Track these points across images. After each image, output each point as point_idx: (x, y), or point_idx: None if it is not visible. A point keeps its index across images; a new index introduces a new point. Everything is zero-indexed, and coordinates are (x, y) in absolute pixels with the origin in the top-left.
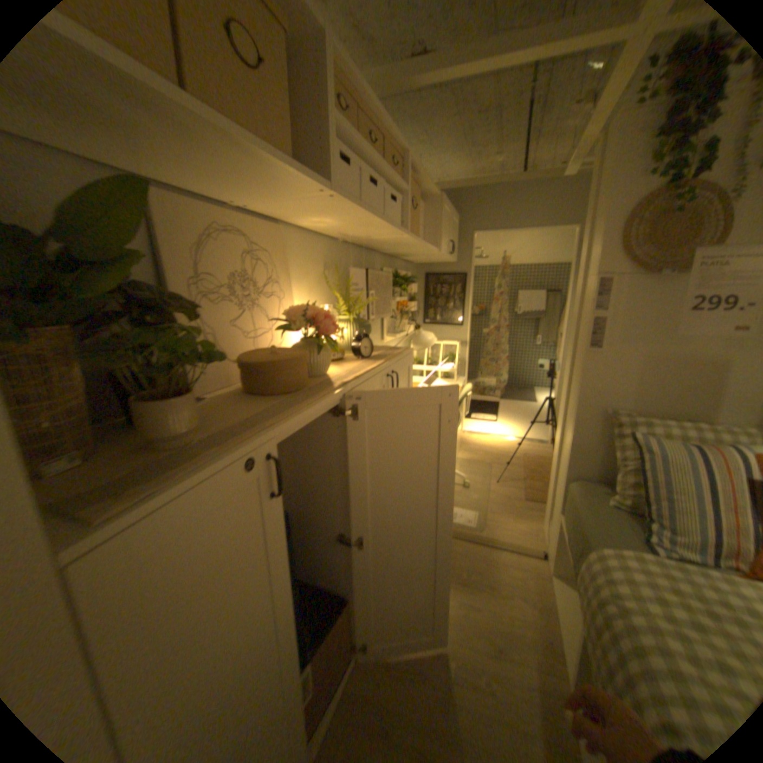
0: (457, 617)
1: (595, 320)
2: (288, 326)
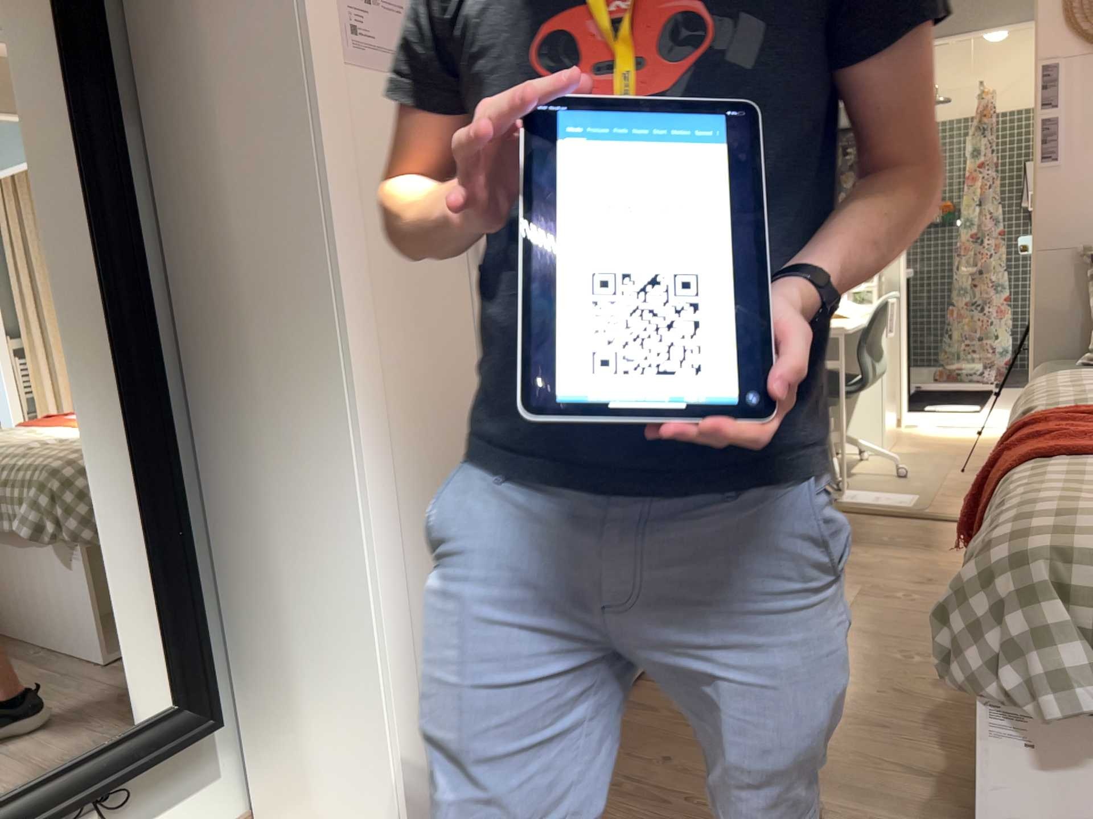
0: (872, 563)
1: (1043, 124)
2: None
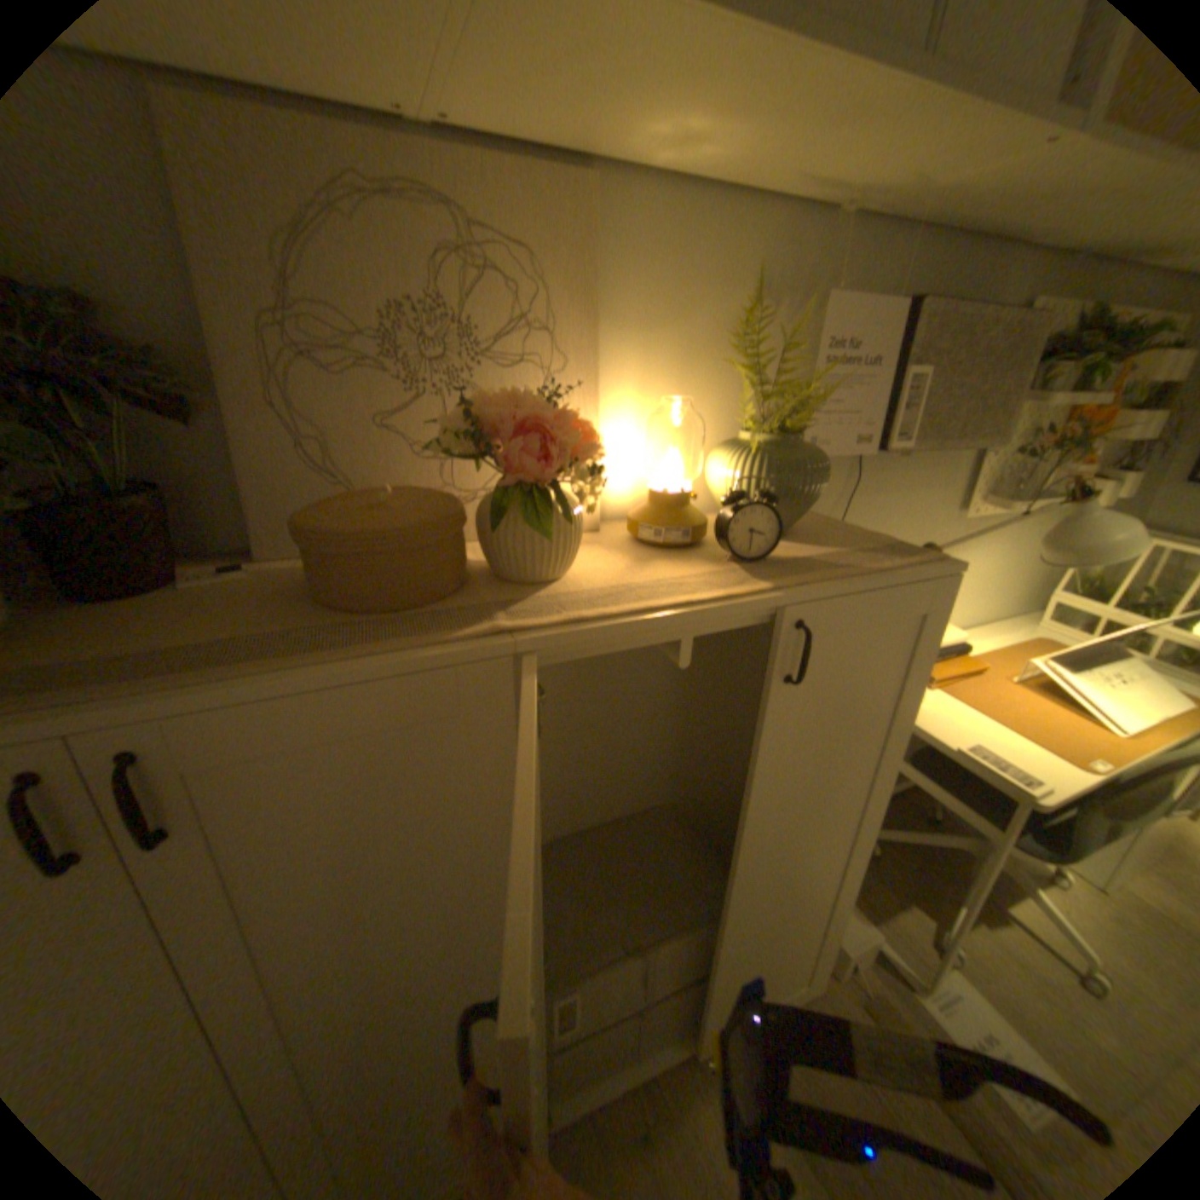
0: None
1: None
2: (443, 442)
